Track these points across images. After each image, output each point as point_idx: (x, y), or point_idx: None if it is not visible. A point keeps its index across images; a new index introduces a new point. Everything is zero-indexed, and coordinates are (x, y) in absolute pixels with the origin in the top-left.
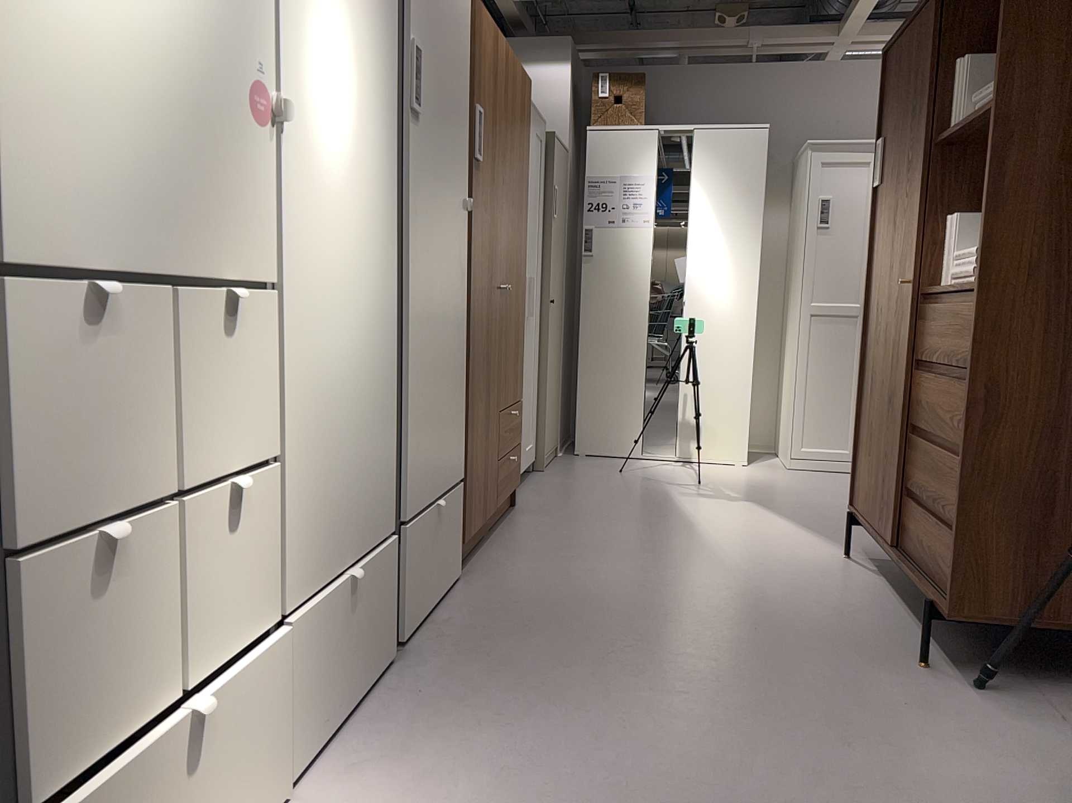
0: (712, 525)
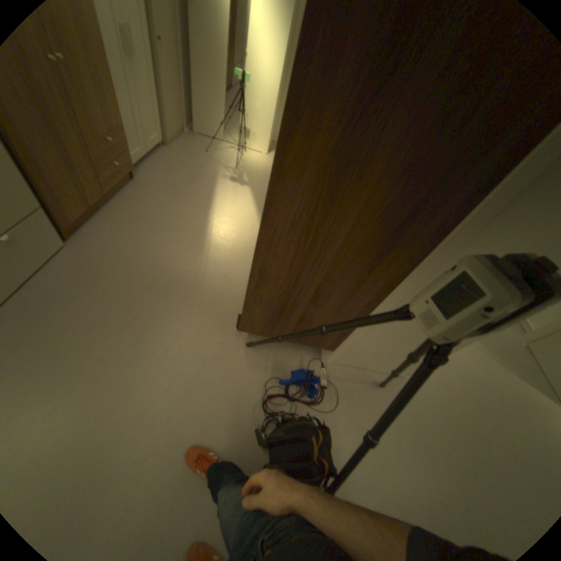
0: (220, 205)
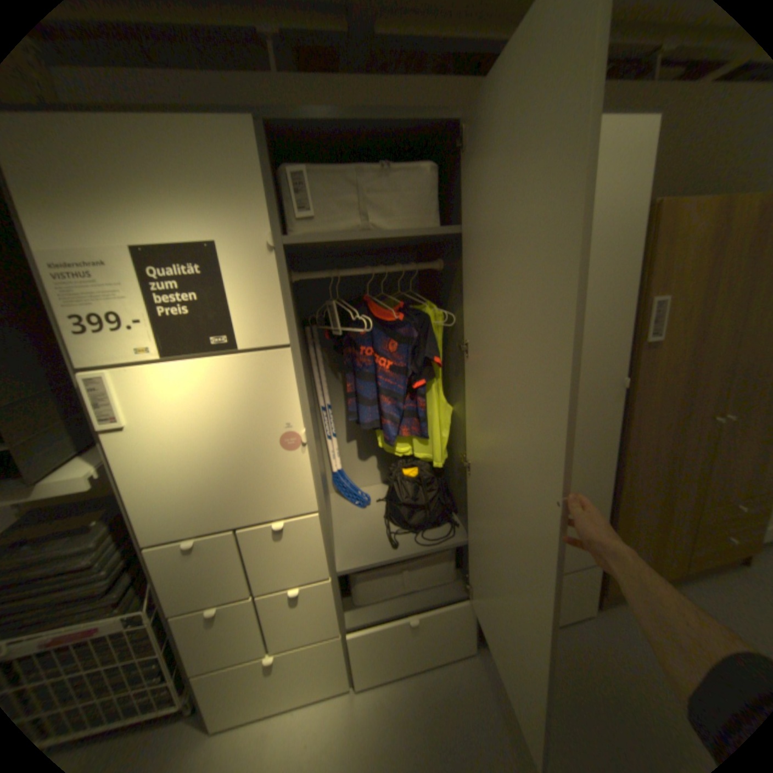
0: None
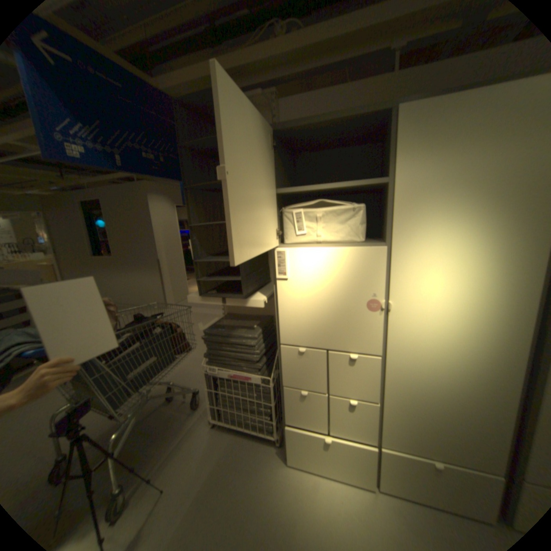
0: None
